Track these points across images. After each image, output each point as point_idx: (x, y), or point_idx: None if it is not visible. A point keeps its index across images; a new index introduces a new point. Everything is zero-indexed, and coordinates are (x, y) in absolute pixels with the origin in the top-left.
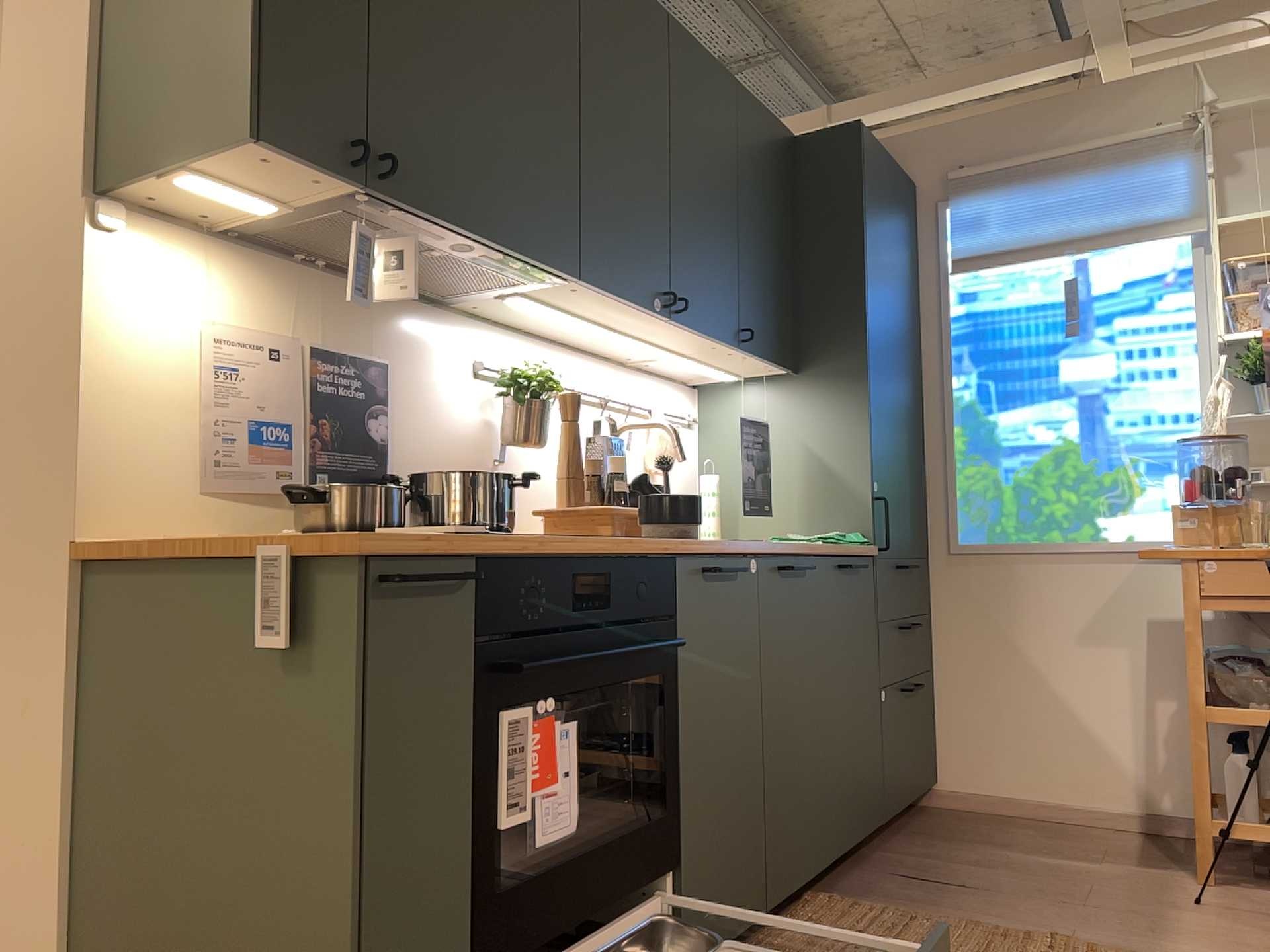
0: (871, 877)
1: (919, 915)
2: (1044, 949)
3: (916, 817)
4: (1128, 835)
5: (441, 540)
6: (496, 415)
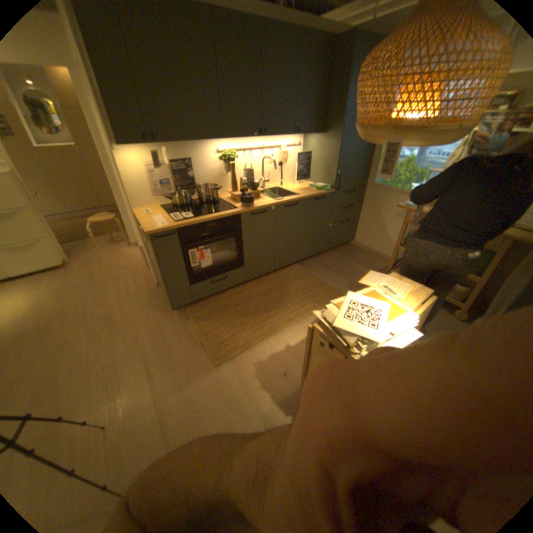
0: (315, 262)
1: (312, 274)
2: (326, 289)
3: (345, 247)
4: (390, 263)
5: (171, 226)
6: (225, 163)
